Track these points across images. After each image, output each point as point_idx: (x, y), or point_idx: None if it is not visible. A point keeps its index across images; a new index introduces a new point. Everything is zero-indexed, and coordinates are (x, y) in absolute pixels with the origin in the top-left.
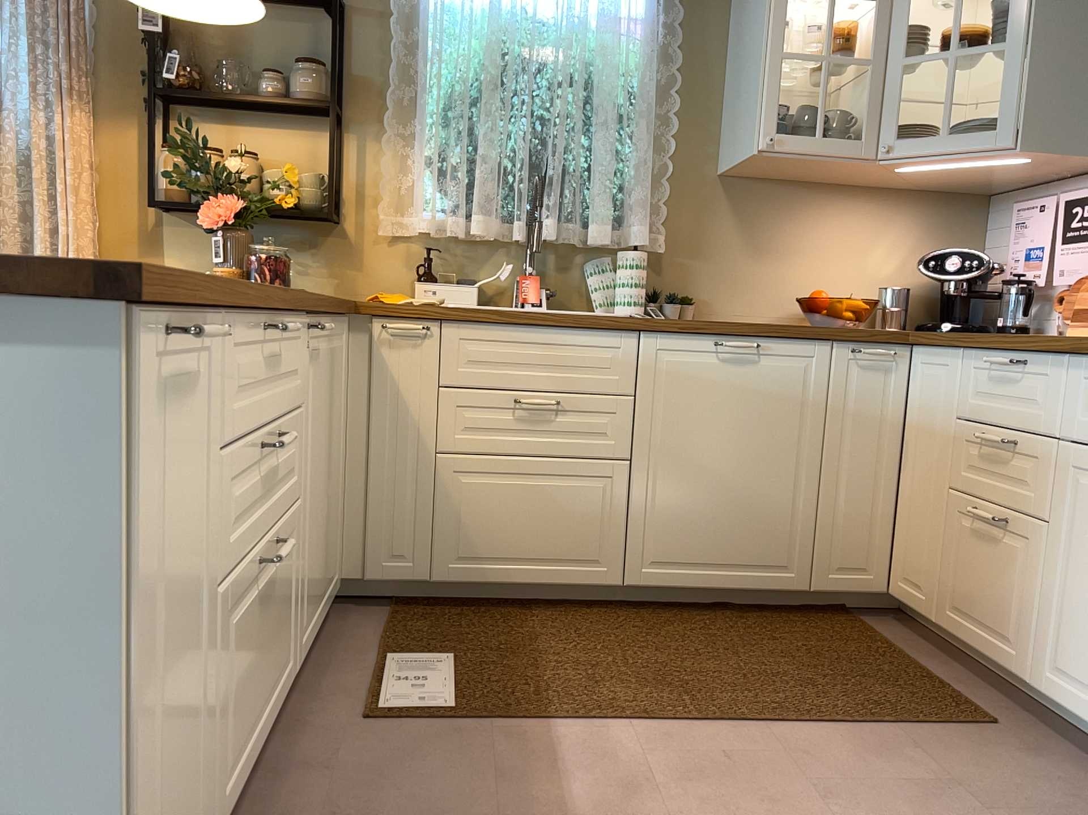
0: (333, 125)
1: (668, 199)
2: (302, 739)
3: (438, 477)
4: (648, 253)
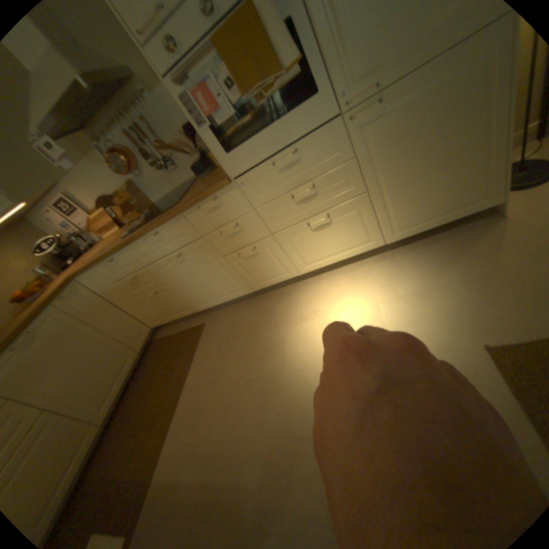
0: None
1: None
2: None
3: None
4: None
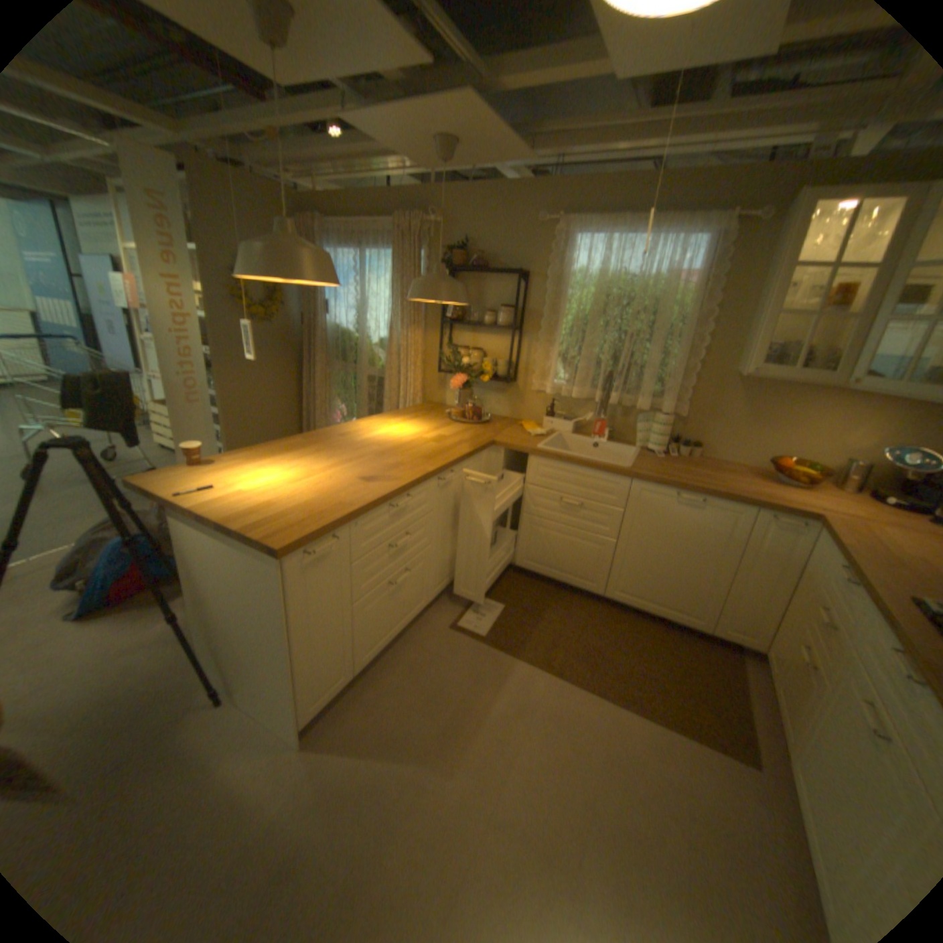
0: (512, 339)
1: (697, 384)
2: (425, 628)
3: (522, 523)
4: (672, 419)
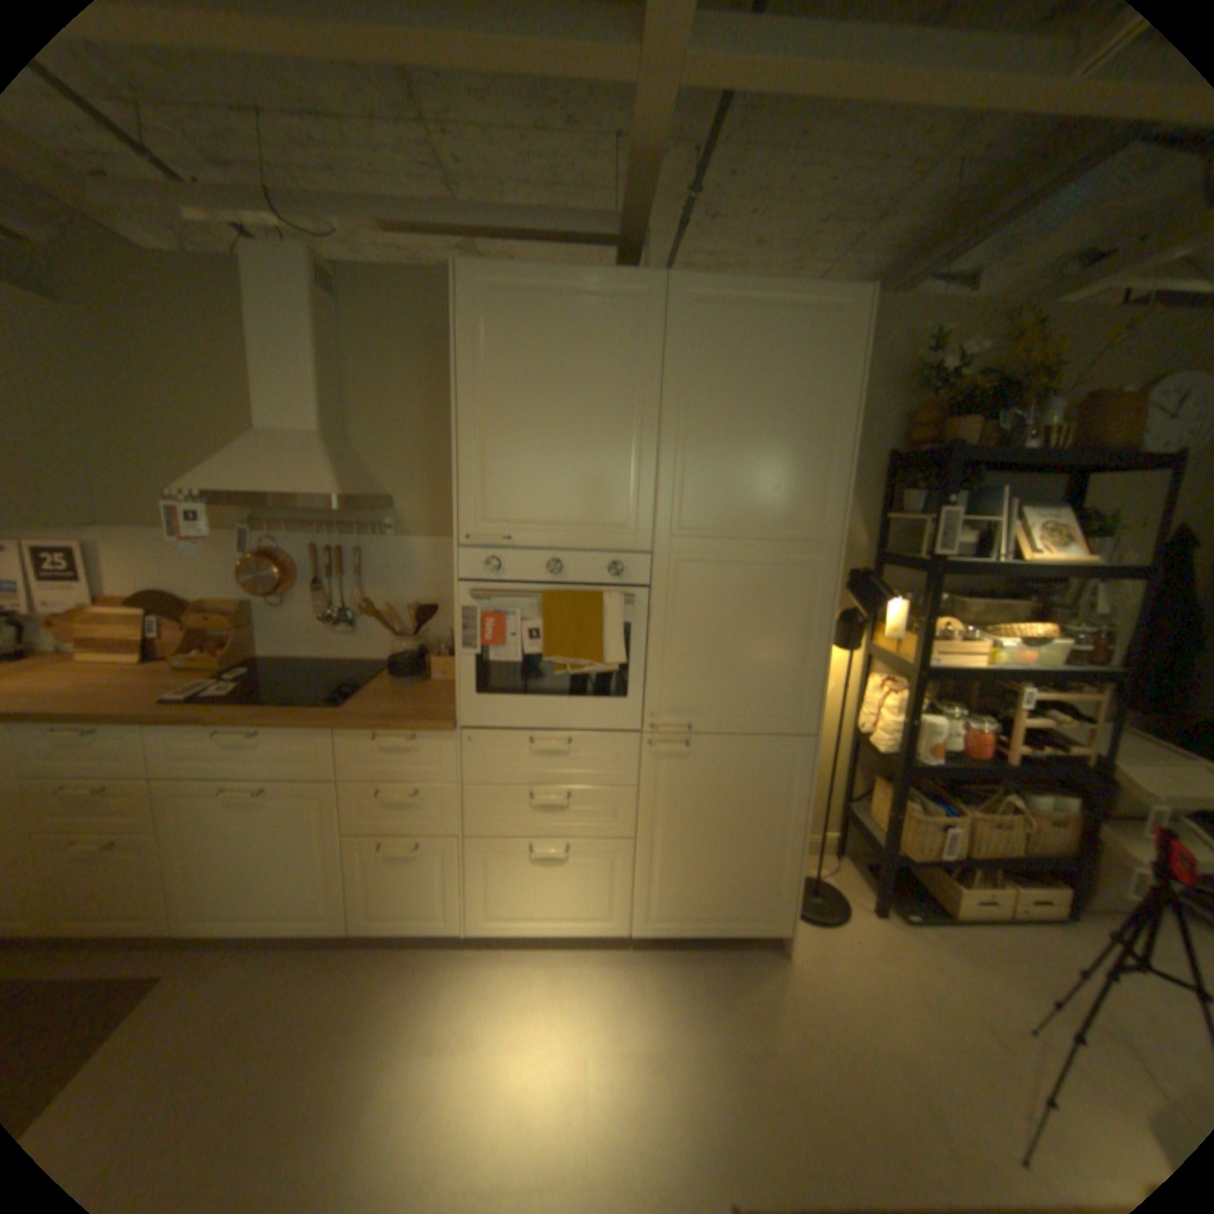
0: None
1: None
2: None
3: None
4: None
